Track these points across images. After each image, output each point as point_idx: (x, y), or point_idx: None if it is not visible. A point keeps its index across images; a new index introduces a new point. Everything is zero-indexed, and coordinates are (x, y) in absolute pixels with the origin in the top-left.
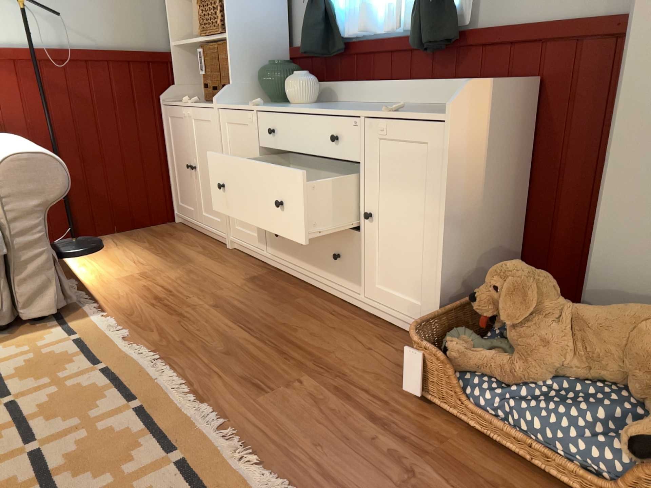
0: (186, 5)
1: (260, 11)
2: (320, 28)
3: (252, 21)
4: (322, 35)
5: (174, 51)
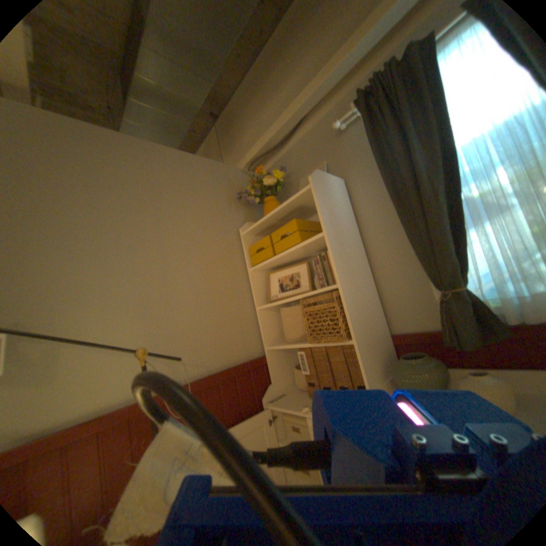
0: (272, 311)
1: (369, 308)
2: (477, 317)
3: (368, 319)
4: (481, 323)
5: (268, 350)
